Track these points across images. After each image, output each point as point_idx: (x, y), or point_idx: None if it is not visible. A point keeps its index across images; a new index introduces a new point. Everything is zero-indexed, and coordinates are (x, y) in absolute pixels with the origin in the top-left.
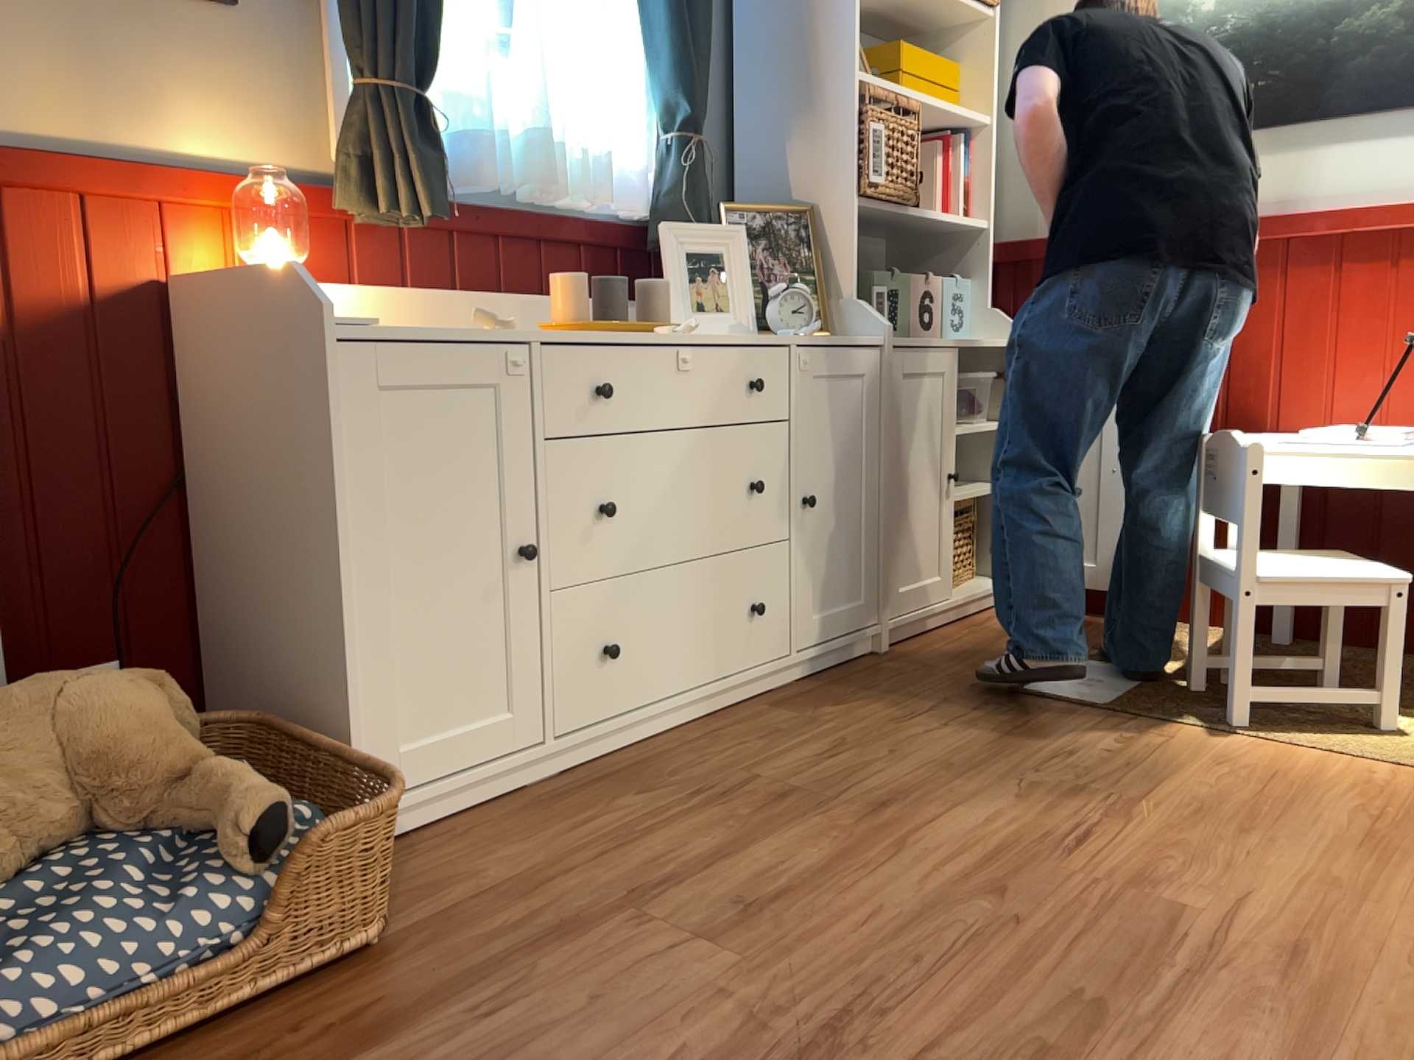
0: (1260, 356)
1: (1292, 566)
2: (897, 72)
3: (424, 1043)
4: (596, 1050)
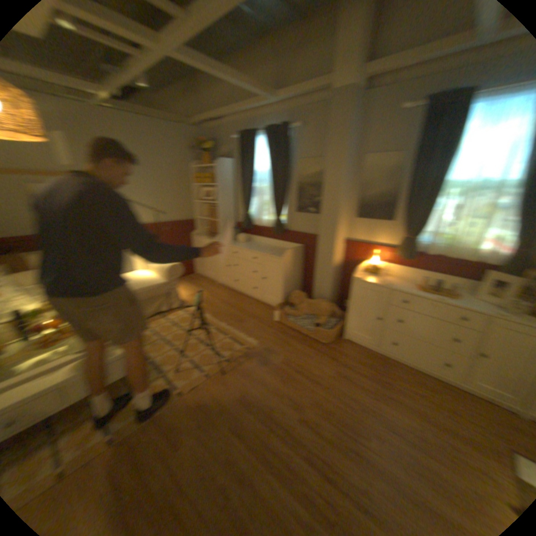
0: None
1: None
2: None
3: (309, 351)
4: (311, 364)
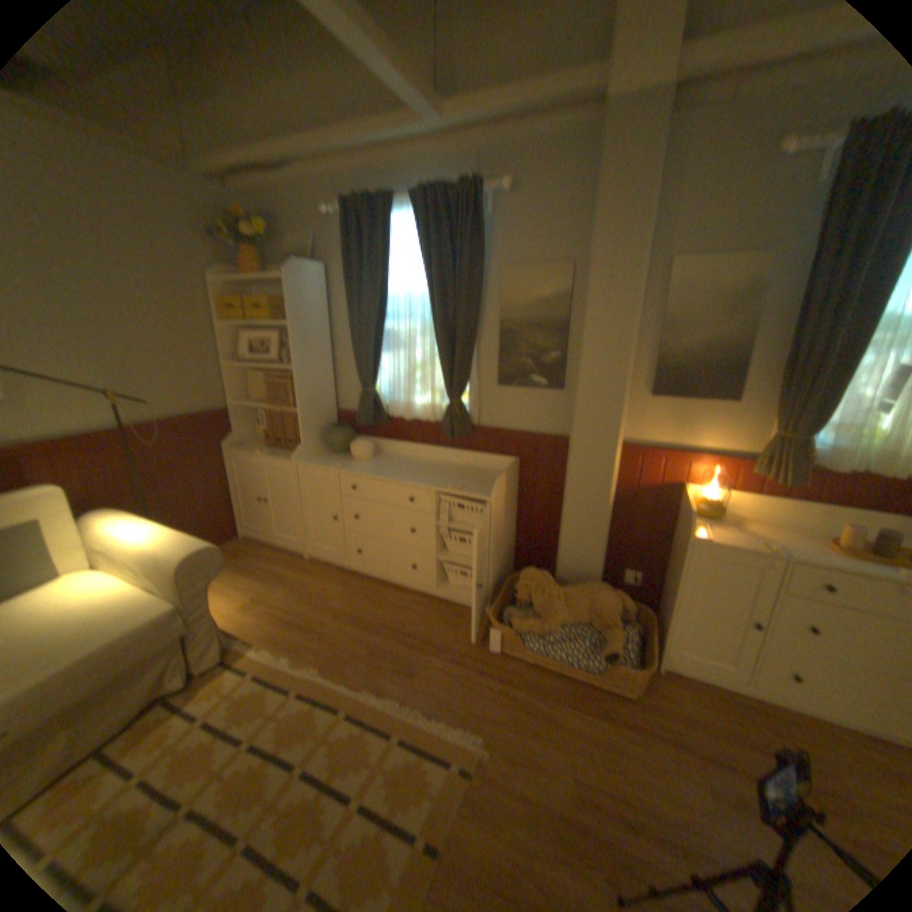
0: None
1: None
2: None
3: (618, 734)
4: (646, 781)
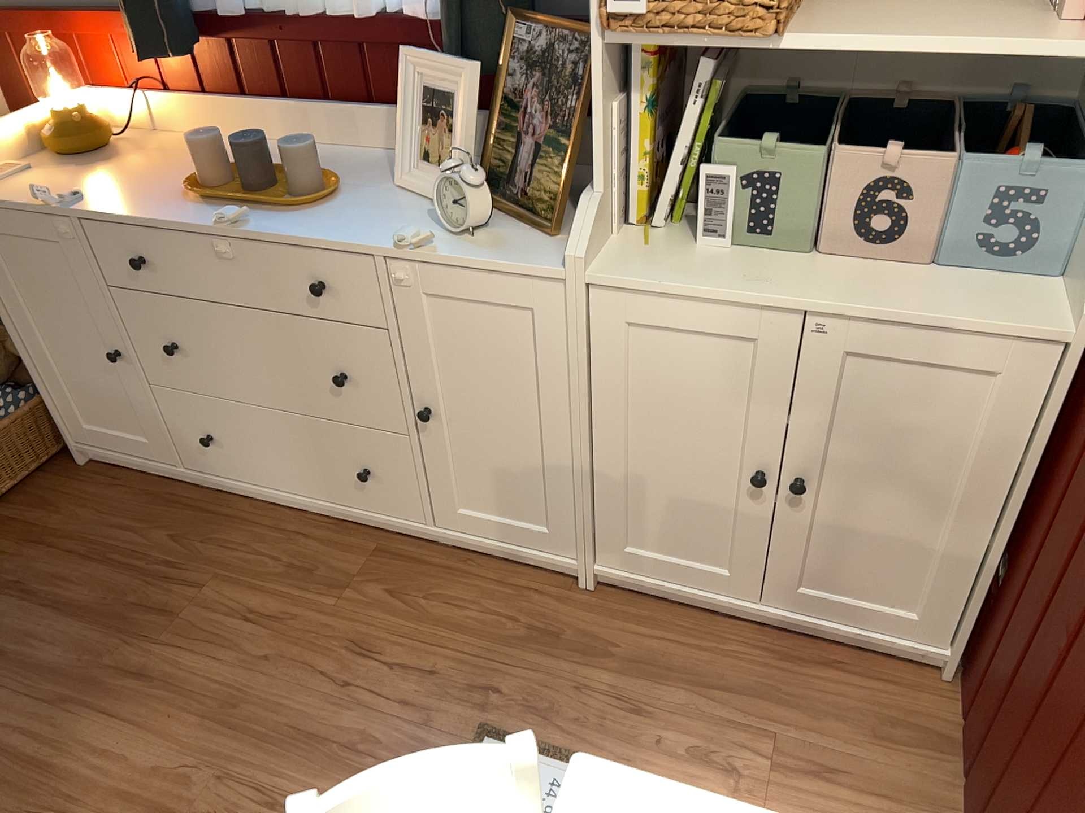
0: None
1: None
2: None
3: None
4: None
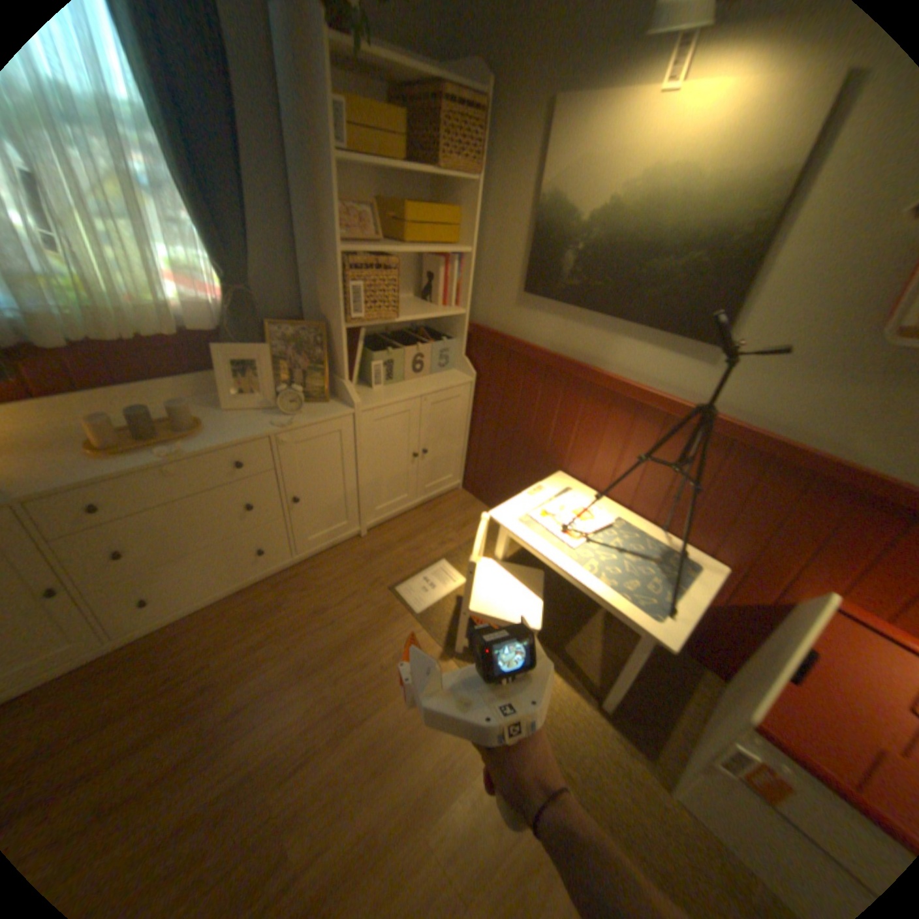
0: (567, 436)
1: (499, 595)
2: (402, 224)
3: None
4: None
